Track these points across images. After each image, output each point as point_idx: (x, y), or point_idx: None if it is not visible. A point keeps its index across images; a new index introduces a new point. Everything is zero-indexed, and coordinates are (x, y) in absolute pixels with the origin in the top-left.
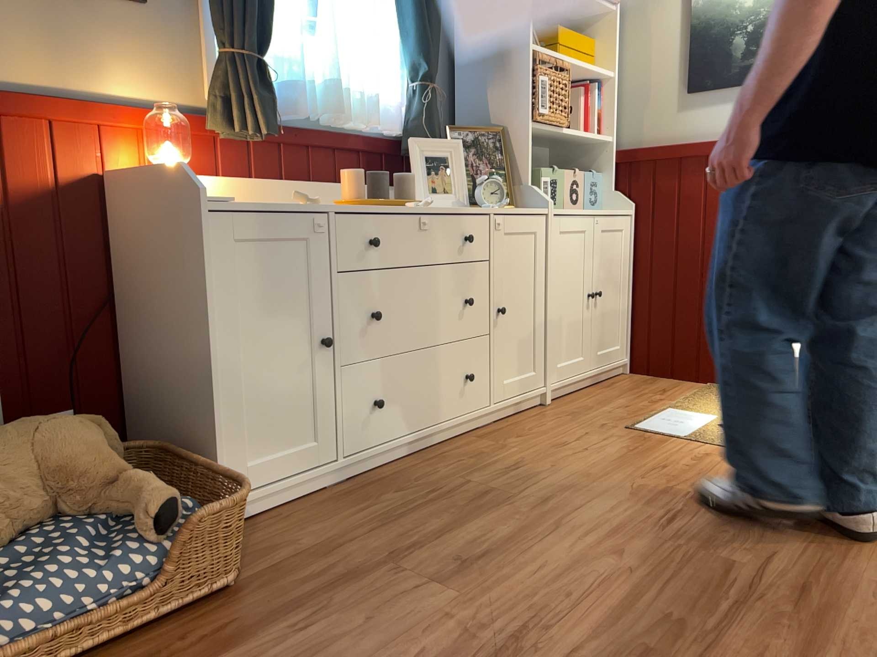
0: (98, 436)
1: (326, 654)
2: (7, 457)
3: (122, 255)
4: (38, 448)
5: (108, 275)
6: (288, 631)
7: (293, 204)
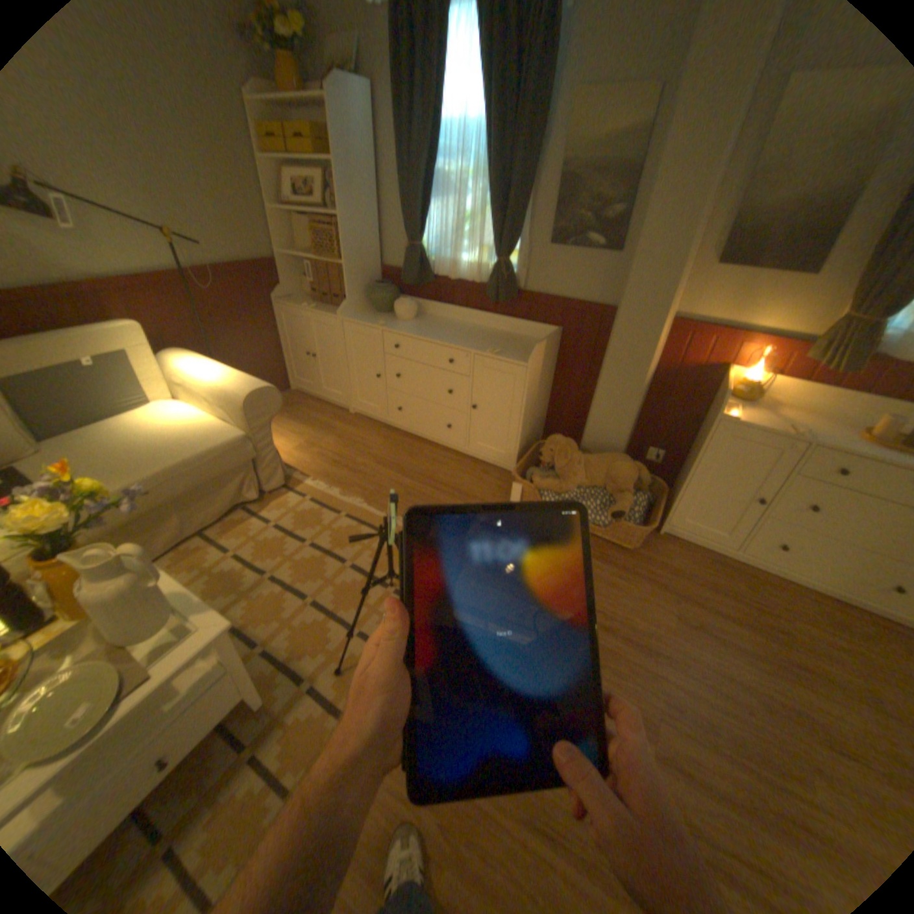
0: (632, 476)
1: (615, 591)
2: (602, 466)
3: (712, 406)
4: (611, 469)
5: (708, 409)
6: (619, 576)
7: (793, 430)
